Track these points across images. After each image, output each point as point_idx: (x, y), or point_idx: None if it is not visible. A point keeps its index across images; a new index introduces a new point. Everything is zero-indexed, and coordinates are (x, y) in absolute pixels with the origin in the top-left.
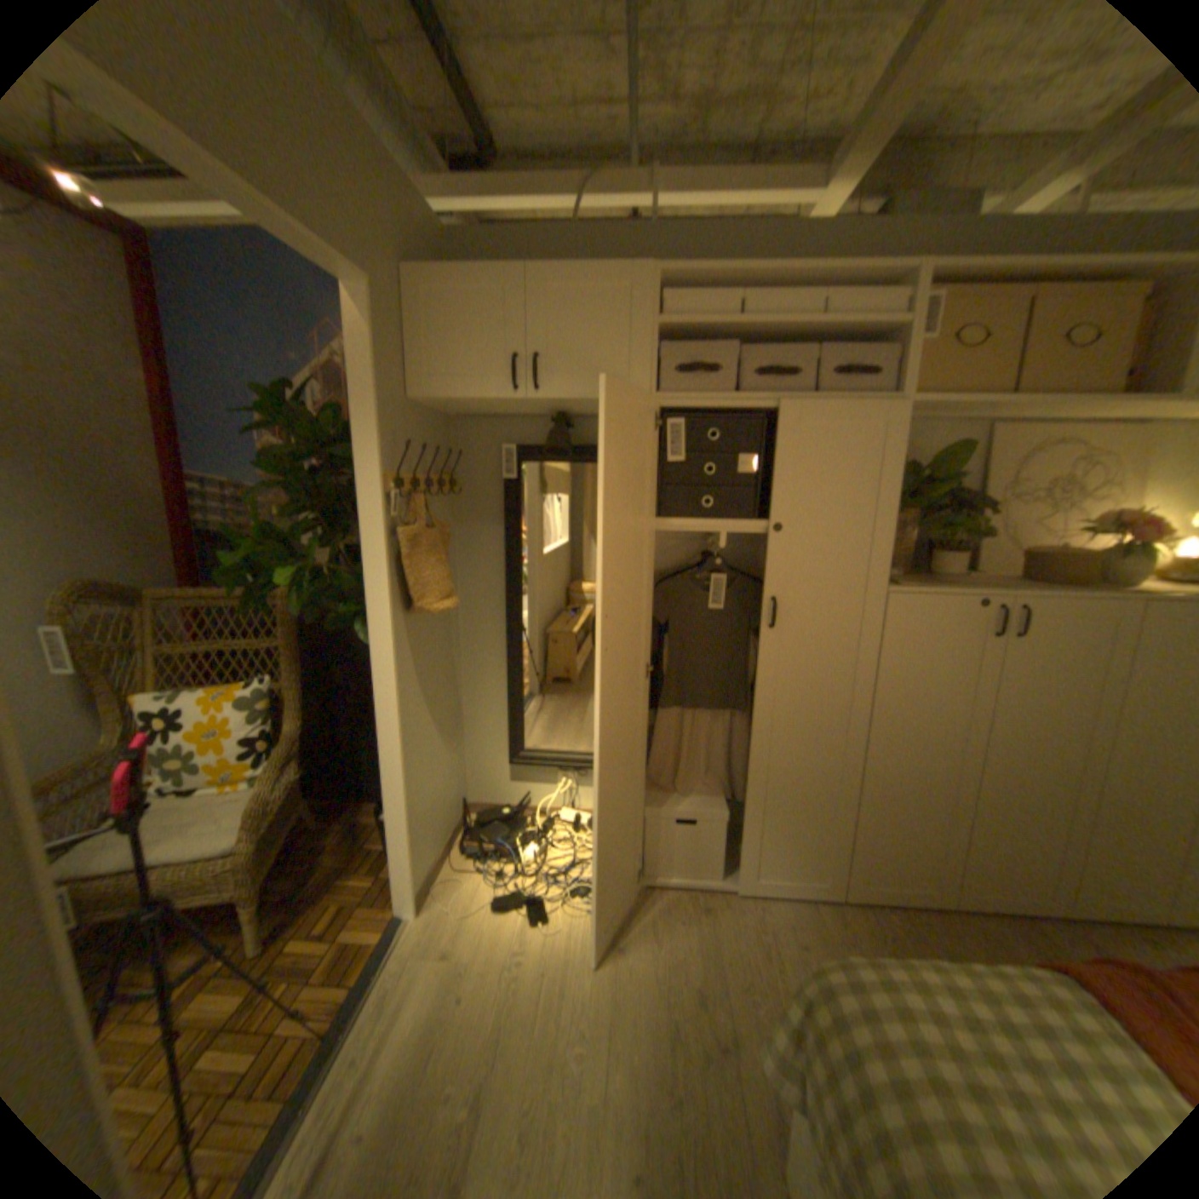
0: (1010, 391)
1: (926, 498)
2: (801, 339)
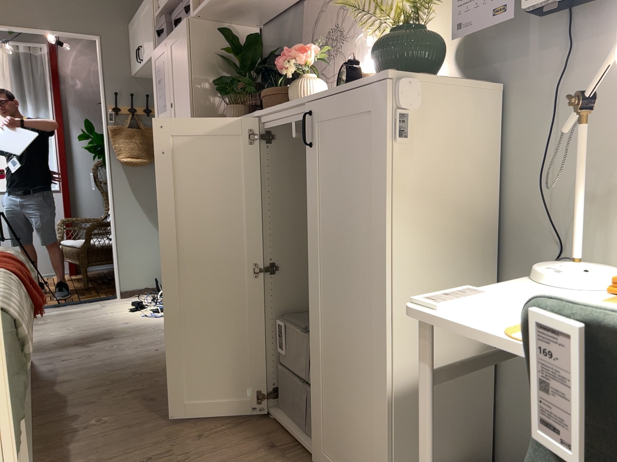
0: None
1: (241, 70)
2: None
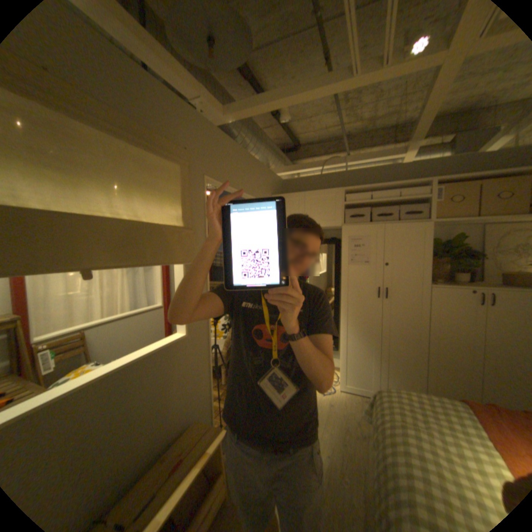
0: (476, 216)
1: (451, 253)
2: (394, 203)
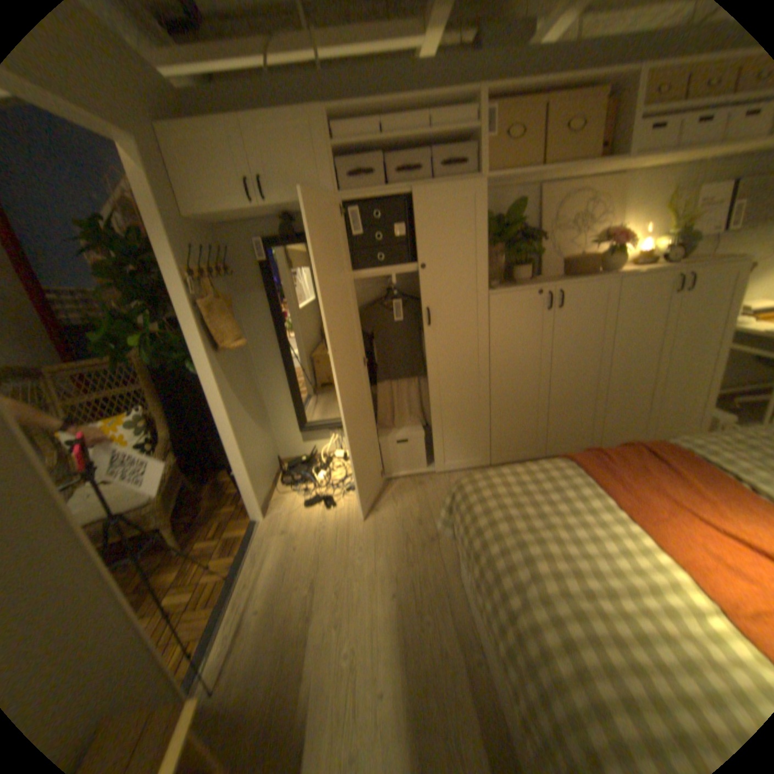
0: (541, 164)
1: (506, 236)
2: (421, 145)
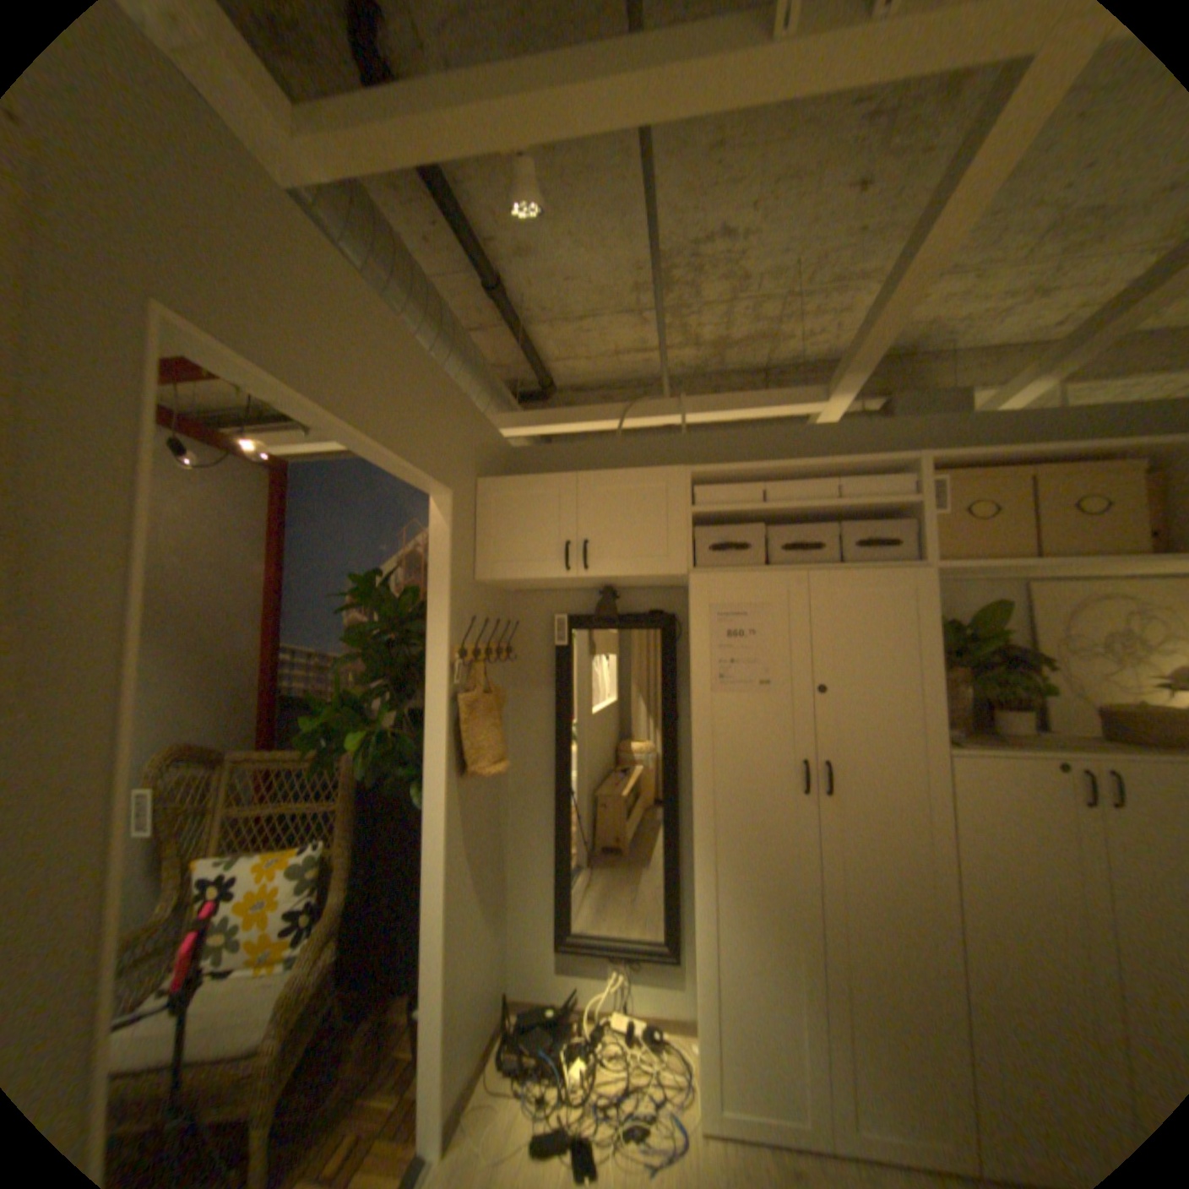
0: (1032, 555)
1: (972, 656)
2: (820, 518)
